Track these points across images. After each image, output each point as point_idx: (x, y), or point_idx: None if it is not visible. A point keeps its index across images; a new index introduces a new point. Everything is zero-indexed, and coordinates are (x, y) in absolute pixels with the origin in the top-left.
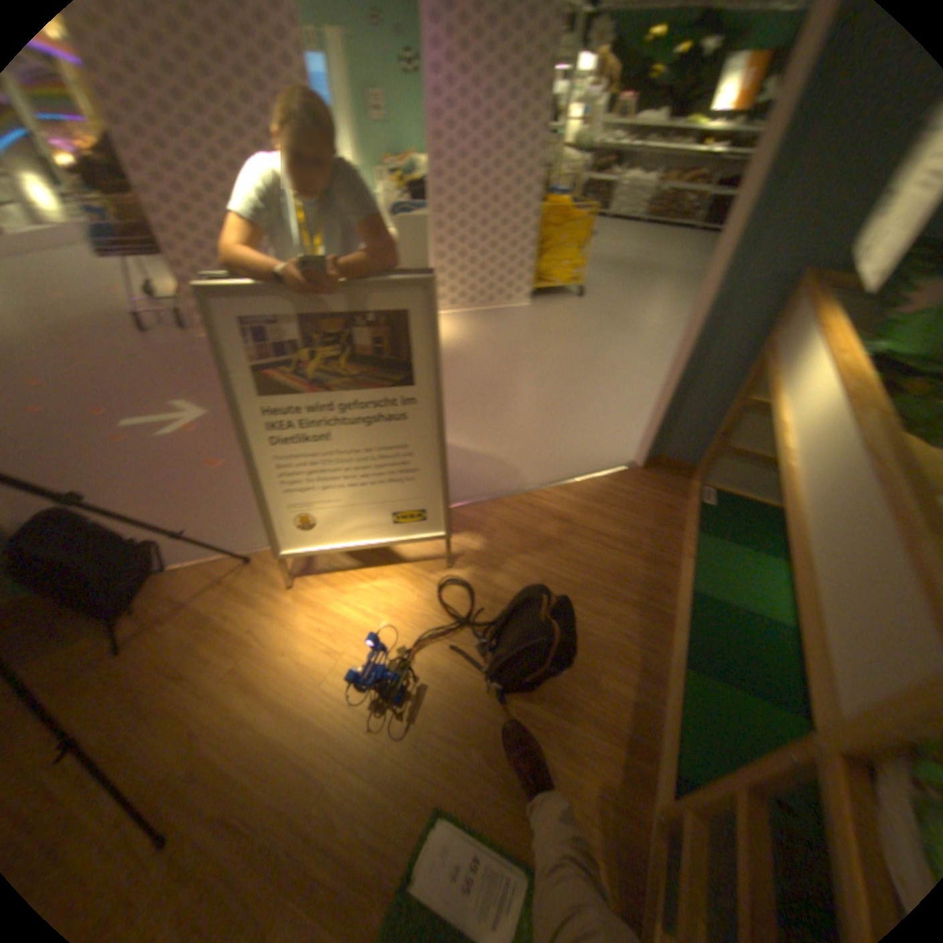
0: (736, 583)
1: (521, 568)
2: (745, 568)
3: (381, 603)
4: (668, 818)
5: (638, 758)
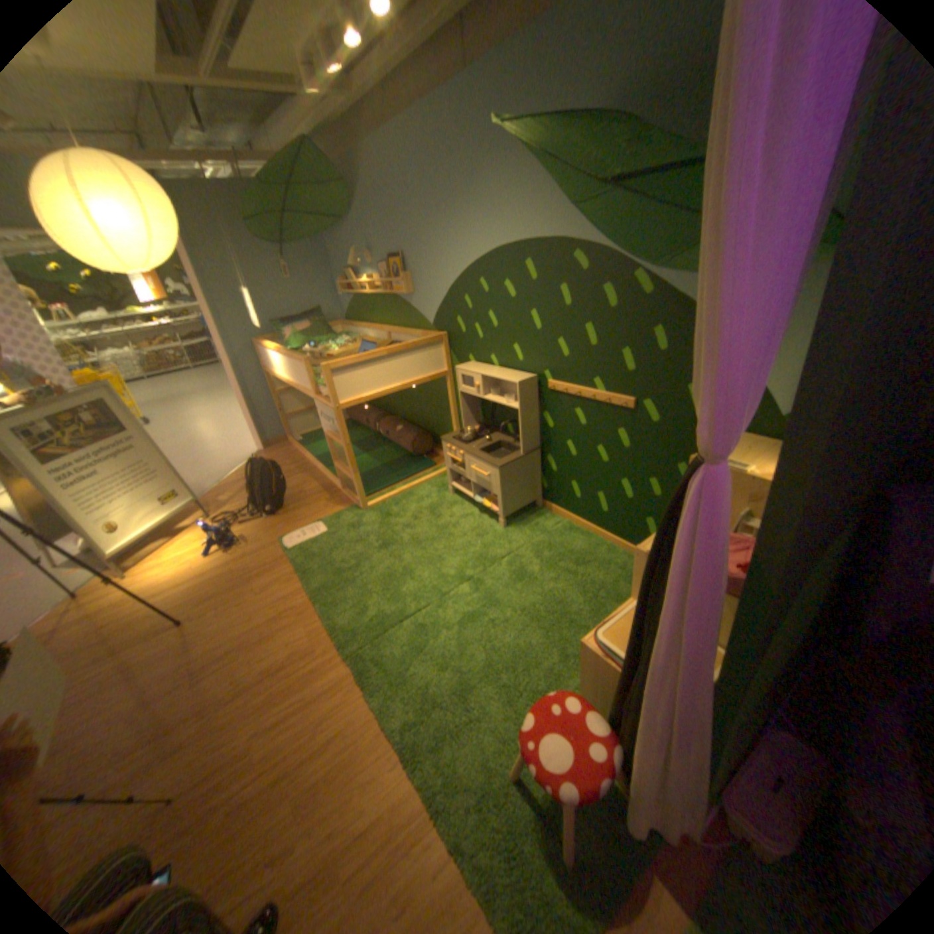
0: (325, 448)
1: (243, 497)
2: (326, 445)
3: (187, 544)
4: (340, 482)
5: (329, 491)
